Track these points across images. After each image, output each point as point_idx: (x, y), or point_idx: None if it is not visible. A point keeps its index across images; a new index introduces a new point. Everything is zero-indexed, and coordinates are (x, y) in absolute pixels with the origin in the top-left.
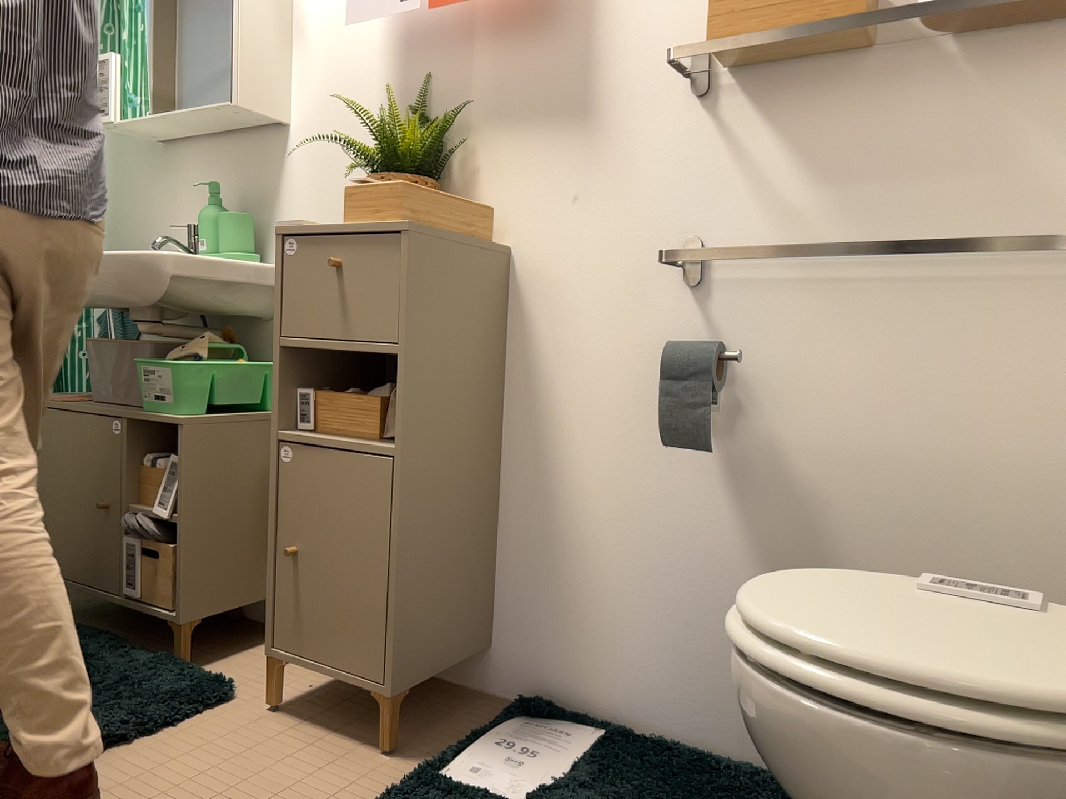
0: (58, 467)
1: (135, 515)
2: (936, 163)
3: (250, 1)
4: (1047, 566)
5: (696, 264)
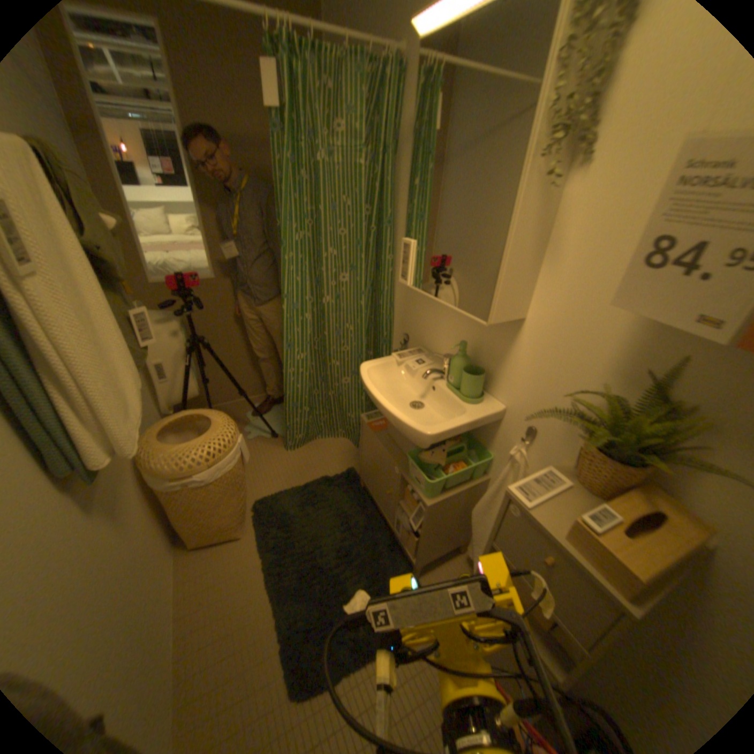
0: (368, 452)
1: (398, 514)
2: None
3: (515, 235)
4: None
5: None
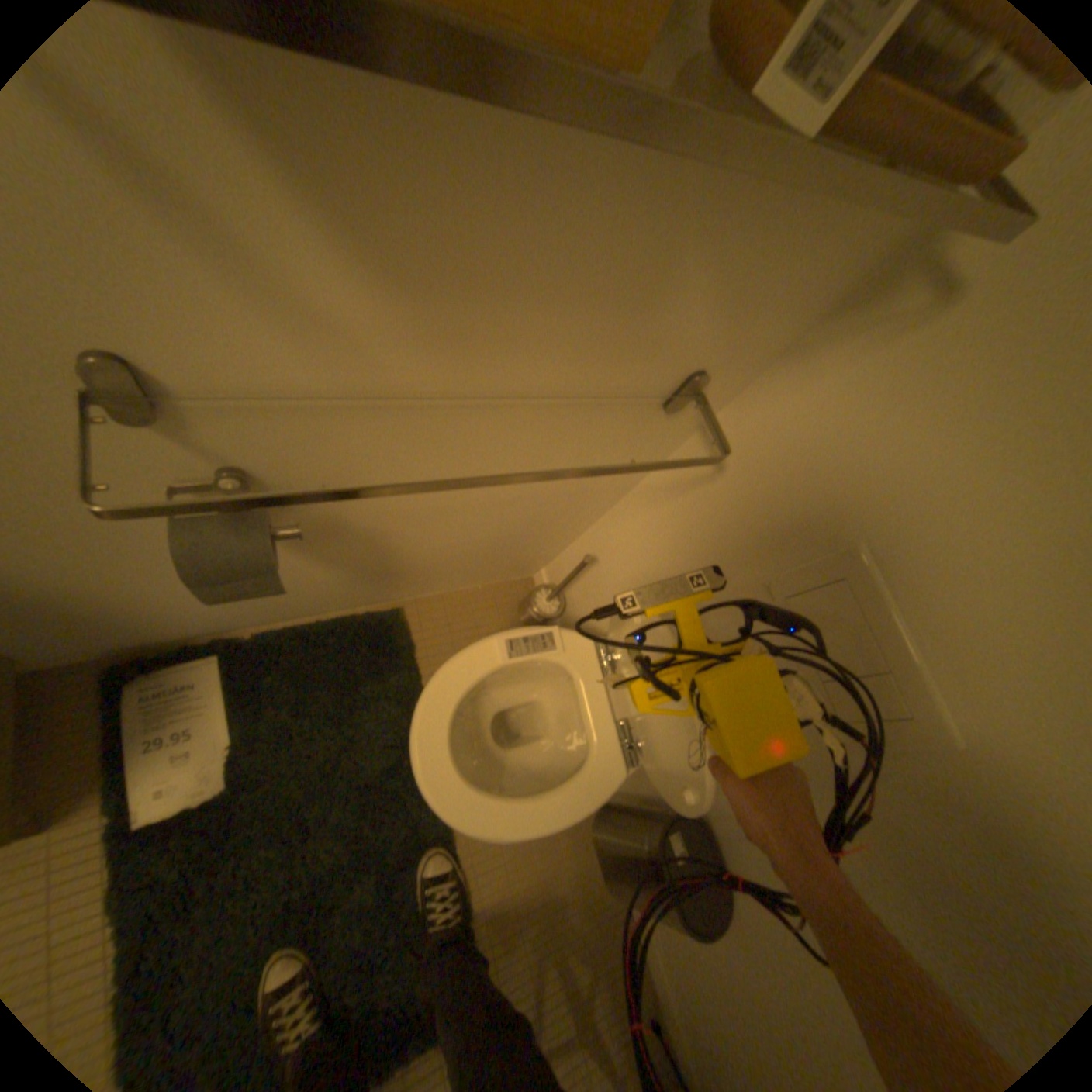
0: None
1: None
2: (591, 285)
3: None
4: (538, 525)
5: (137, 392)
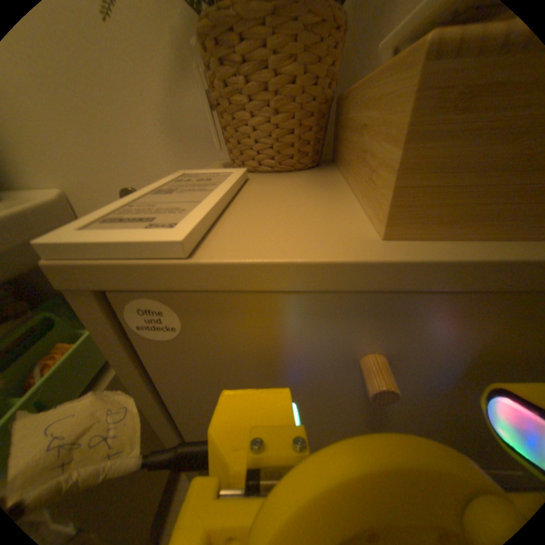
0: None
1: None
2: None
3: None
4: None
5: None
